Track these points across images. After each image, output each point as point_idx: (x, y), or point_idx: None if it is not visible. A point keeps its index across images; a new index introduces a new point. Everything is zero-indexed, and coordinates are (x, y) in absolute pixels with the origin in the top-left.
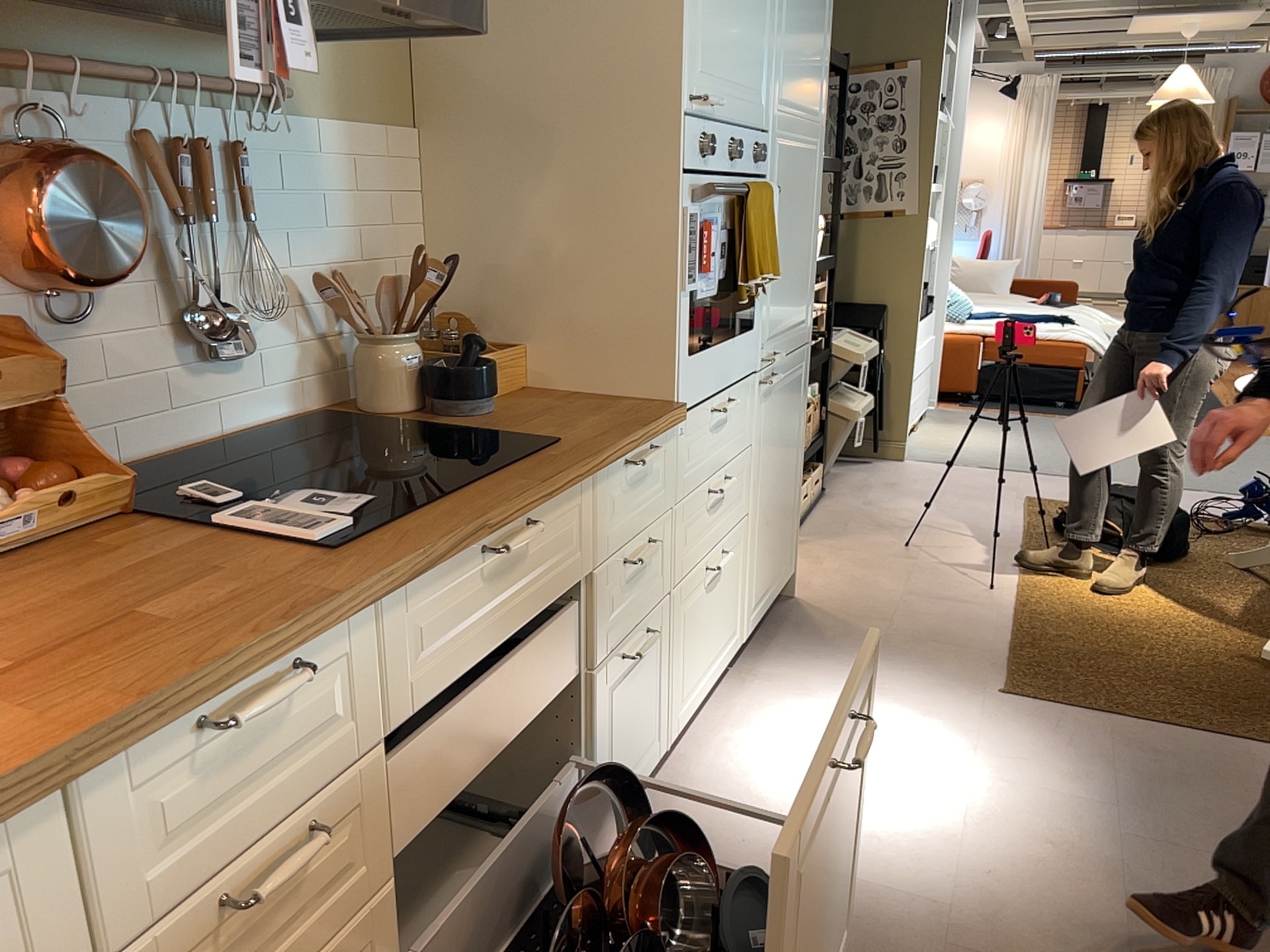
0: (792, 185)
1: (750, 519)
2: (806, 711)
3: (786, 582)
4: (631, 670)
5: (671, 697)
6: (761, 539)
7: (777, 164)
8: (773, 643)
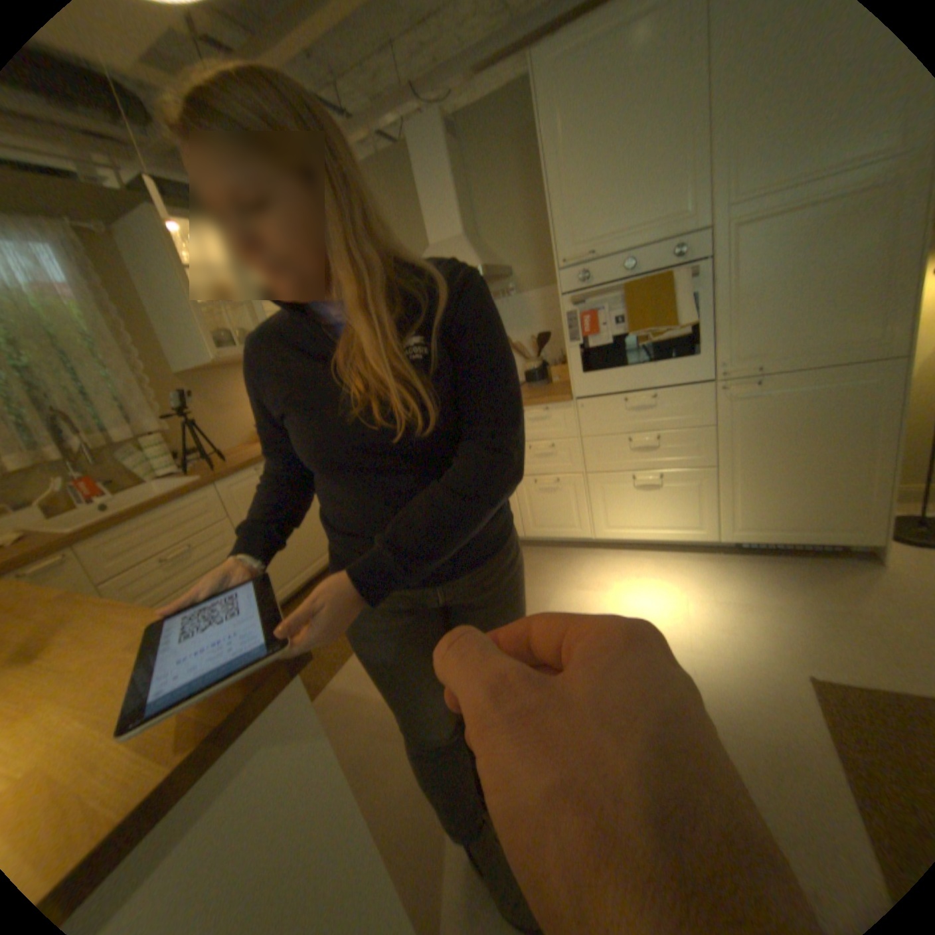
0: (790, 239)
1: (721, 470)
2: (692, 583)
3: (851, 544)
4: (546, 487)
5: (593, 517)
6: (751, 489)
7: (735, 238)
8: (780, 565)
